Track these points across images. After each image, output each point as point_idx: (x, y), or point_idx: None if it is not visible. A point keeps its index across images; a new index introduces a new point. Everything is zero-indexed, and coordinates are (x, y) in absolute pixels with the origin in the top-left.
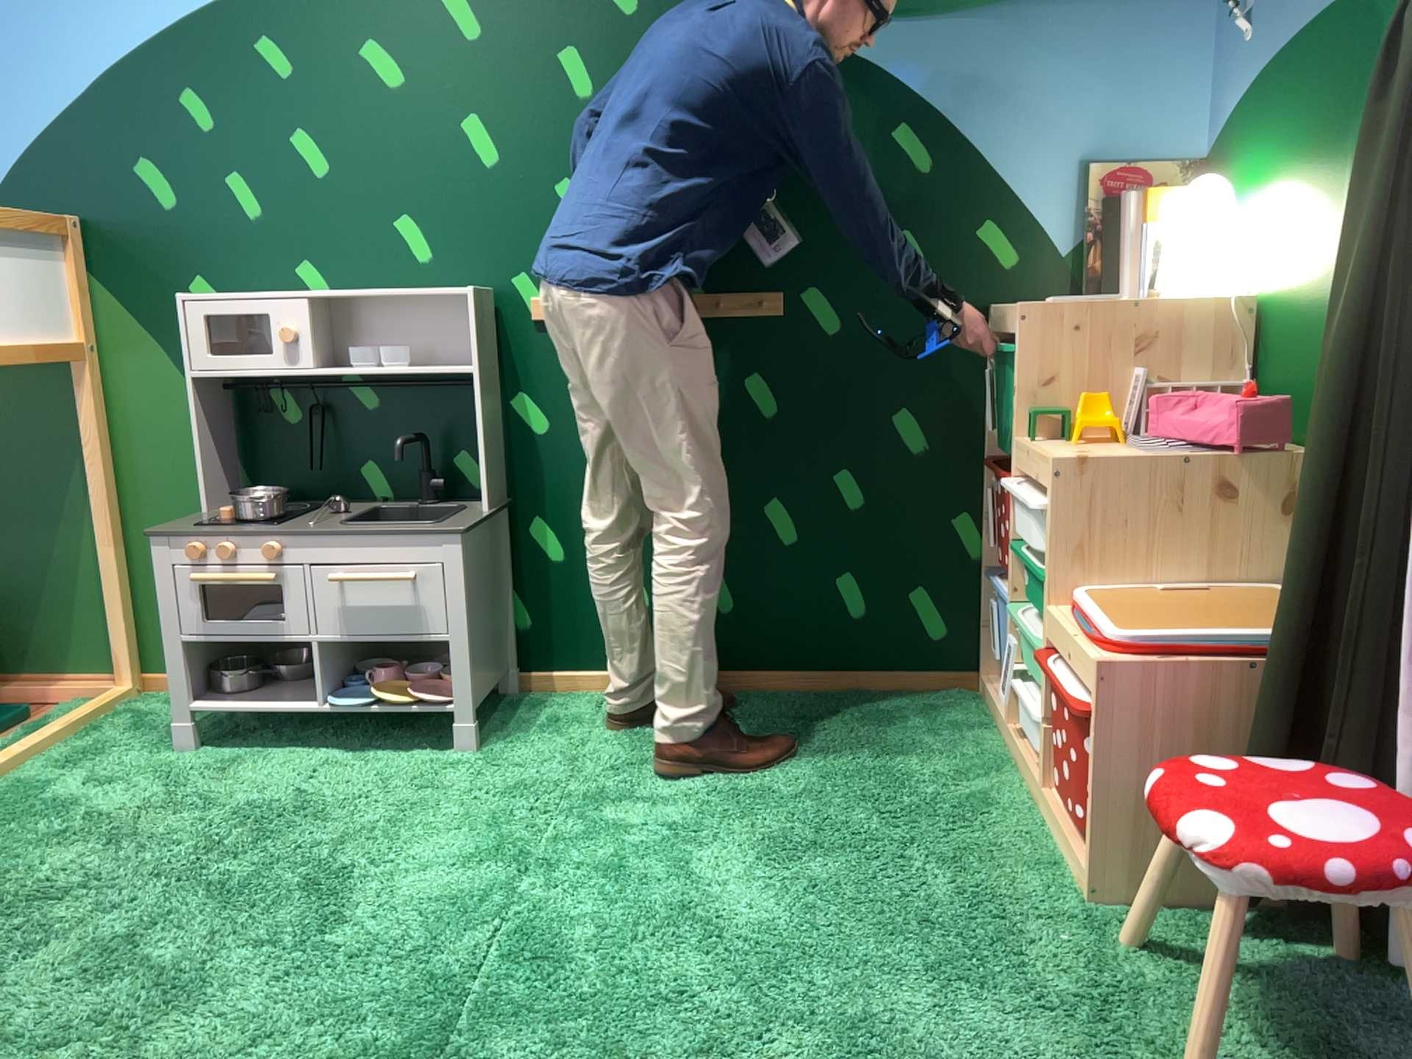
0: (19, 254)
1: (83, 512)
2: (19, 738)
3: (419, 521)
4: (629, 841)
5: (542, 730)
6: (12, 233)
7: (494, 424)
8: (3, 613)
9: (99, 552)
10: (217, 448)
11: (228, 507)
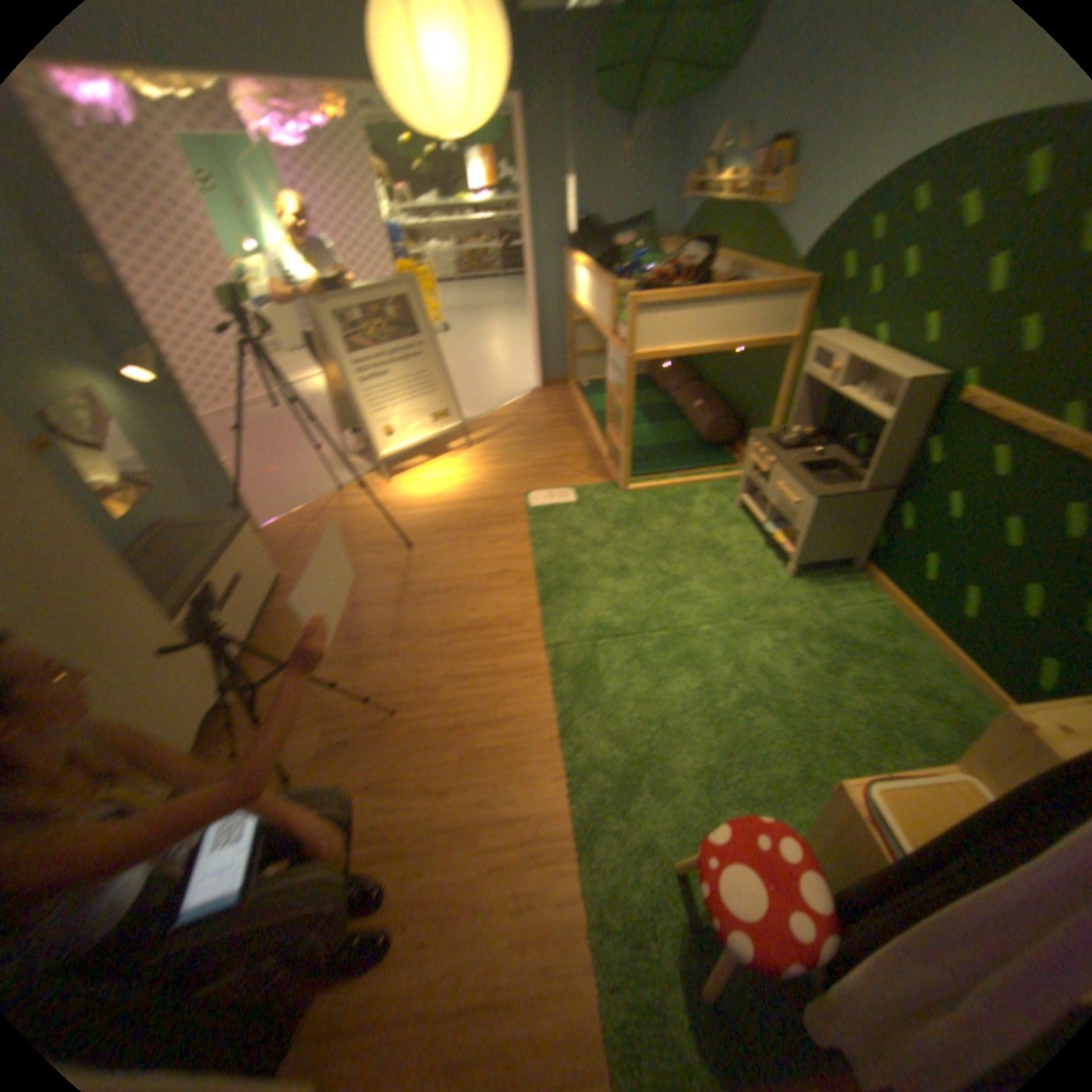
0: (794, 291)
1: (778, 403)
2: (717, 473)
3: (846, 477)
4: (751, 649)
5: (828, 592)
6: (794, 281)
7: (912, 448)
8: (752, 426)
9: (777, 420)
10: (818, 400)
11: (799, 429)
